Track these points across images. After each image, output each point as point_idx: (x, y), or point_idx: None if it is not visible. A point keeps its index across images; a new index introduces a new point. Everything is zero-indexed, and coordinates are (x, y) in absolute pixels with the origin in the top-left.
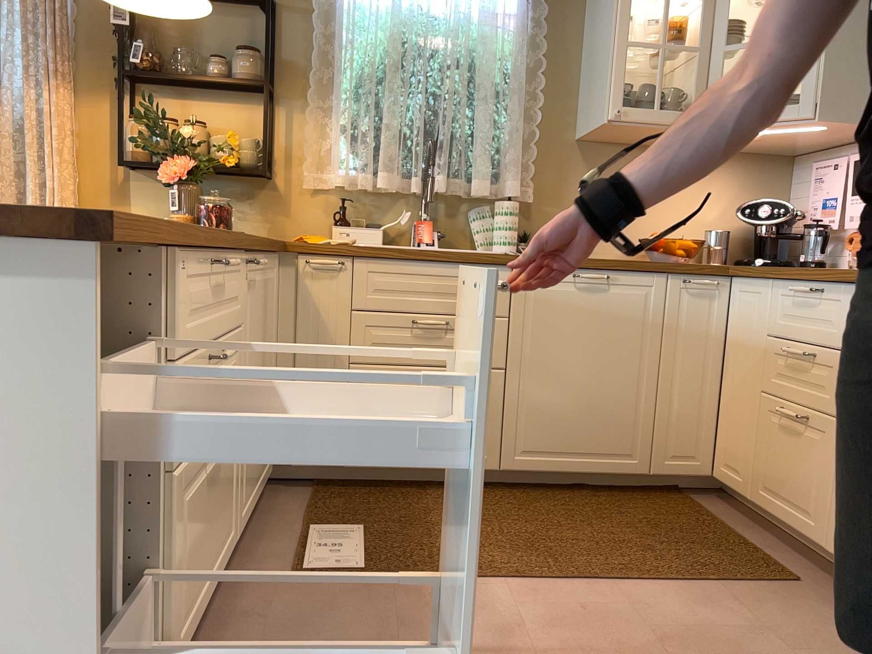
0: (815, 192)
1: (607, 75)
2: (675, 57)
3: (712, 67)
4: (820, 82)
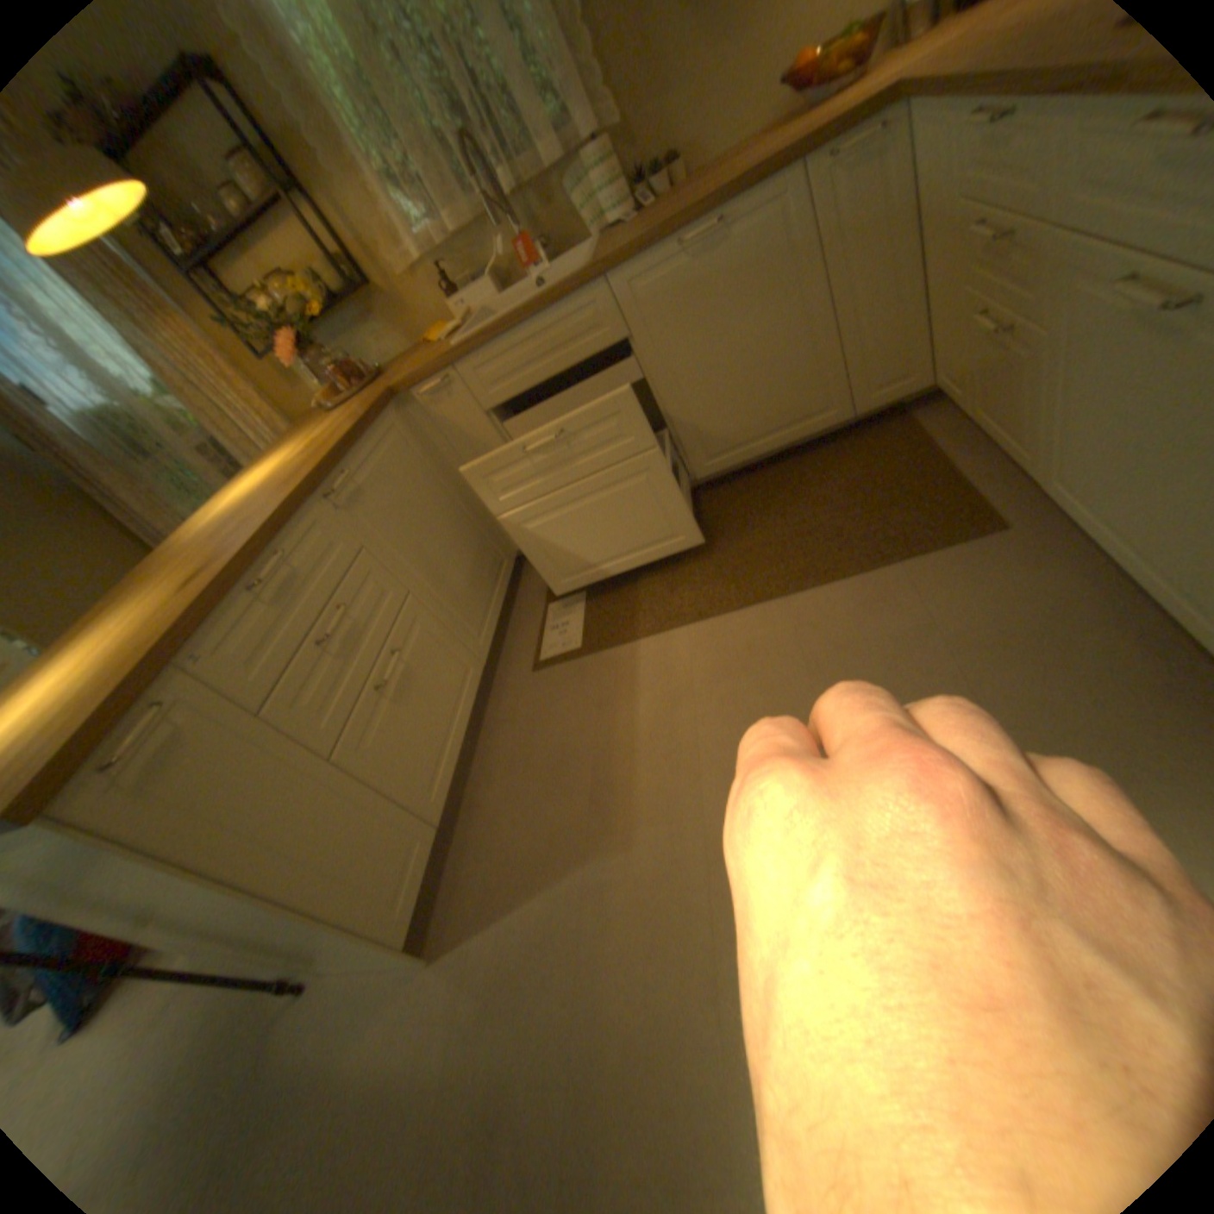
0: None
1: None
2: None
3: None
4: None
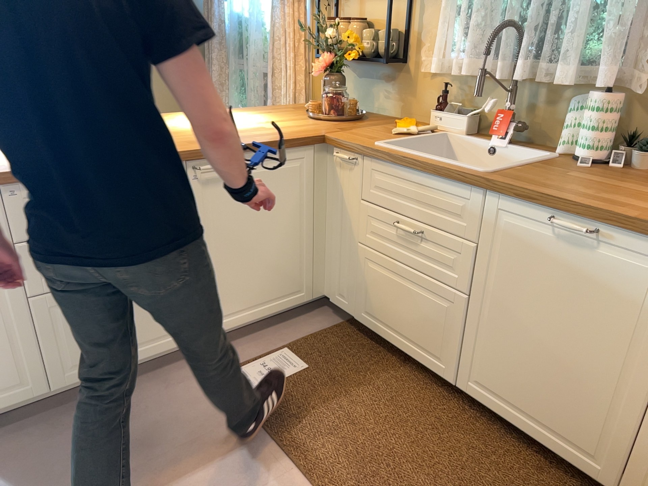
0: None
1: None
2: None
3: None
4: None
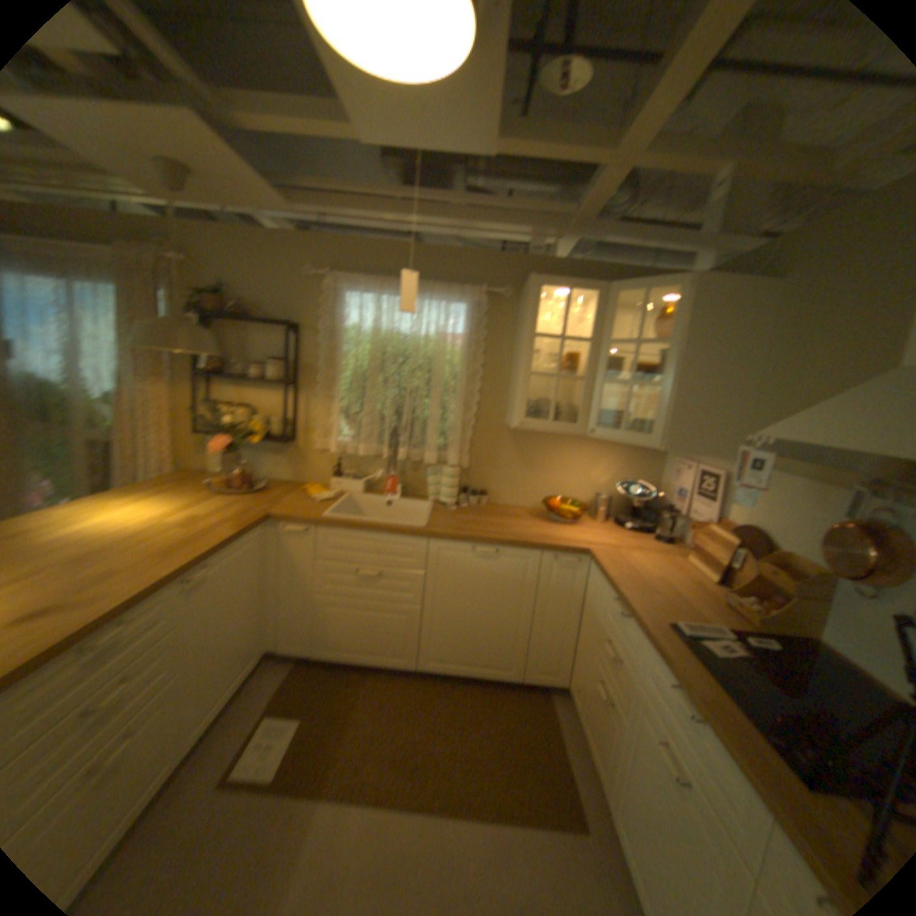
0: (674, 481)
1: (514, 395)
2: (574, 375)
3: (593, 394)
4: (667, 423)
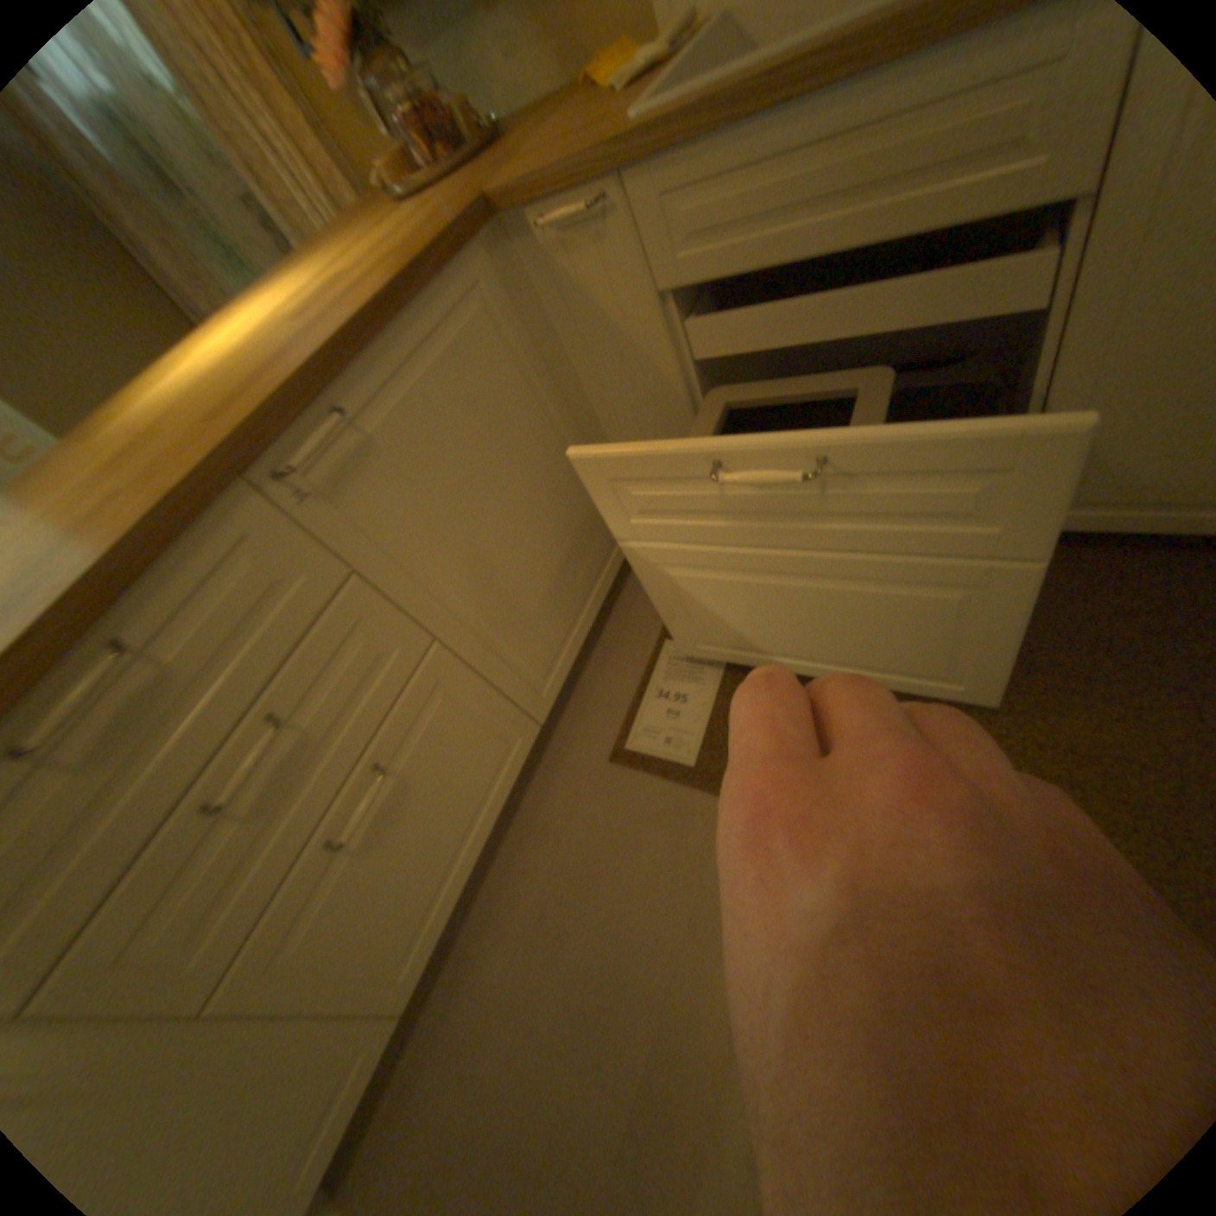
0: None
1: None
2: None
3: None
4: None
